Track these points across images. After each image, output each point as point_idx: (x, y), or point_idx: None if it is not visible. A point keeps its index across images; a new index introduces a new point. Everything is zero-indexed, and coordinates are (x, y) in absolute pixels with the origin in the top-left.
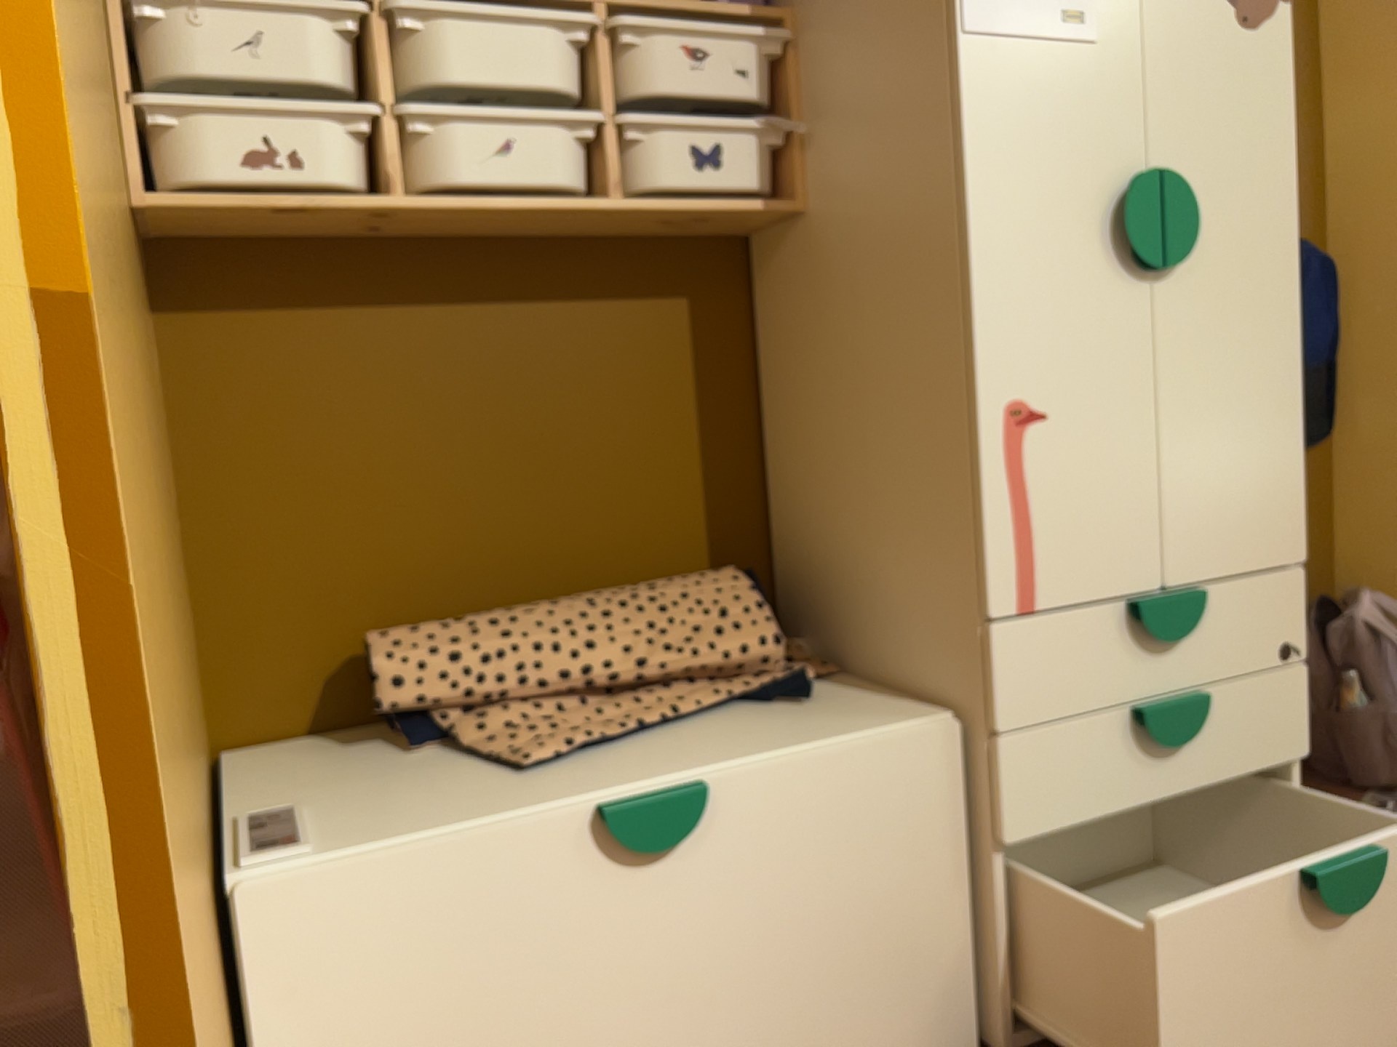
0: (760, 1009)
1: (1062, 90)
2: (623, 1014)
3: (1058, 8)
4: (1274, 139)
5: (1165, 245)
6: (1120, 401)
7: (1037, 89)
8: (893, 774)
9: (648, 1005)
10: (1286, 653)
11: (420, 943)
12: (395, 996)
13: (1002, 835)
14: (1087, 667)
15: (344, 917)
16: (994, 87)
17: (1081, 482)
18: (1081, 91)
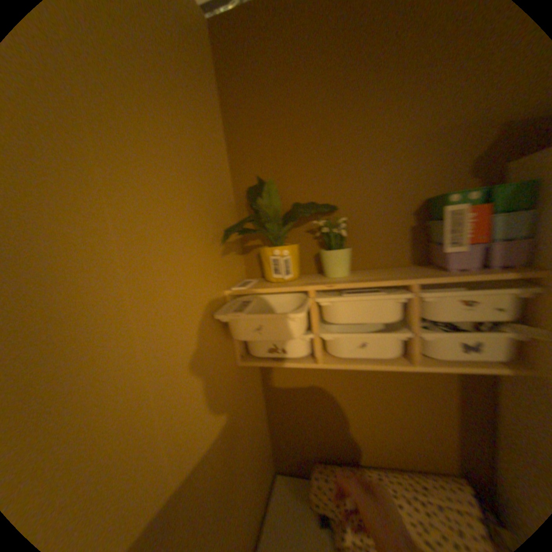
0: None
1: None
2: None
3: None
4: None
5: None
6: None
7: None
8: None
9: None
10: None
11: None
12: None
13: None
14: None
15: None
16: None
17: None
18: None
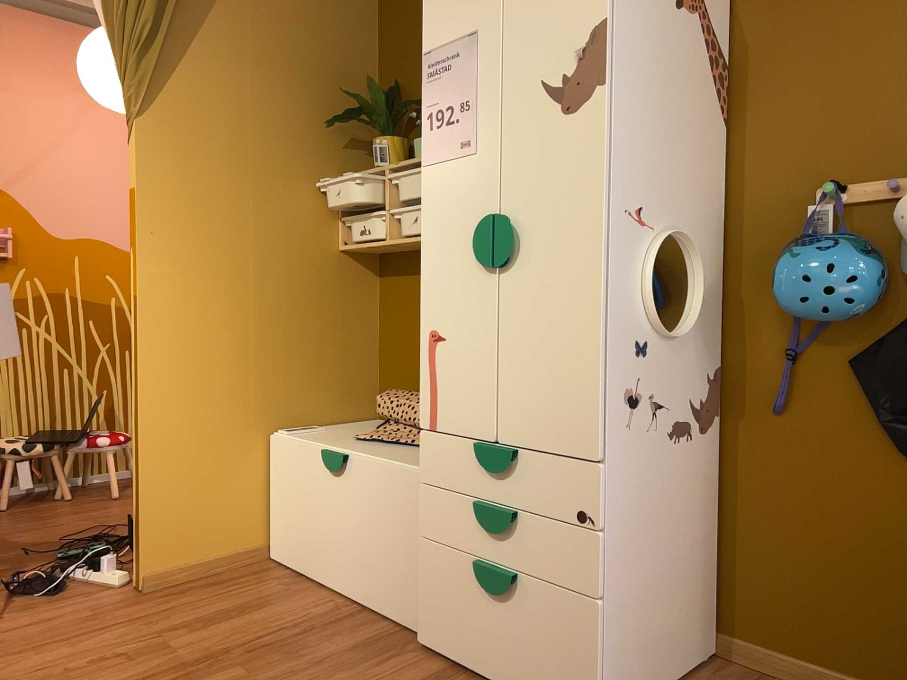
0: (357, 549)
1: (458, 181)
2: (326, 522)
3: (458, 142)
4: (584, 179)
5: (492, 254)
6: (477, 335)
7: (448, 183)
8: (400, 484)
9: (332, 524)
10: (581, 518)
11: (293, 468)
12: (288, 480)
13: (421, 531)
14: (457, 468)
15: (283, 451)
16: (432, 187)
17: (457, 373)
18: (467, 179)
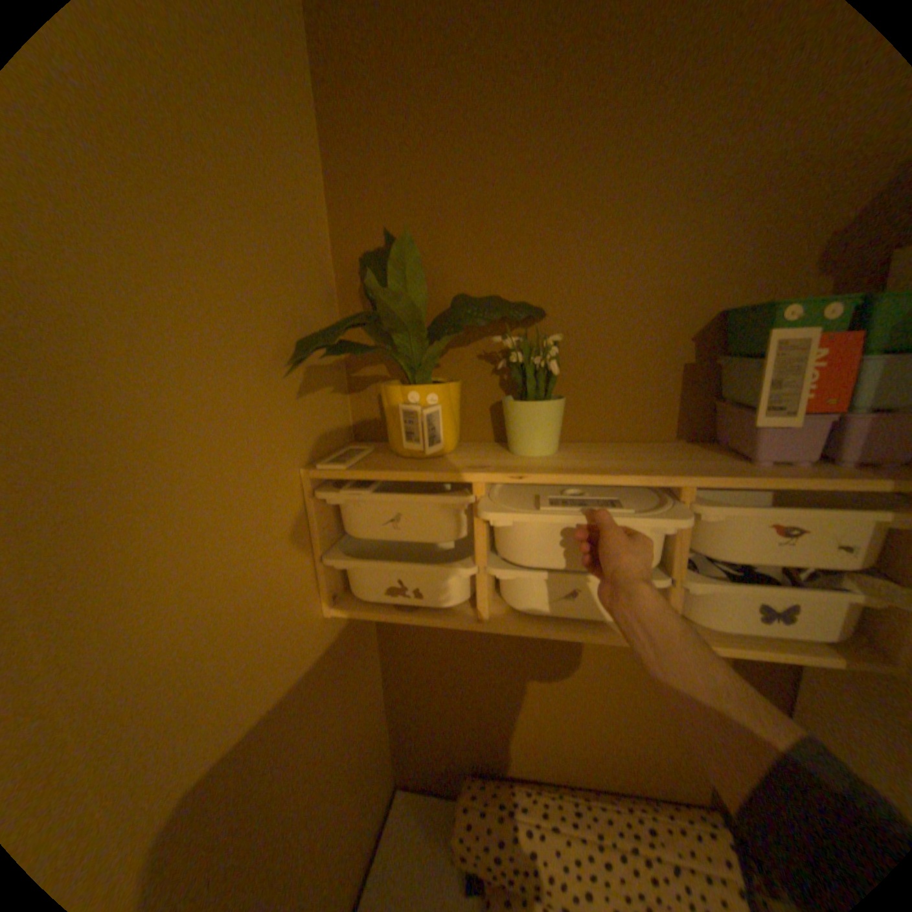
0: None
1: None
2: None
3: None
4: None
5: None
6: None
7: None
8: None
9: None
10: None
11: None
12: None
13: None
14: None
15: None
16: None
17: None
18: None
